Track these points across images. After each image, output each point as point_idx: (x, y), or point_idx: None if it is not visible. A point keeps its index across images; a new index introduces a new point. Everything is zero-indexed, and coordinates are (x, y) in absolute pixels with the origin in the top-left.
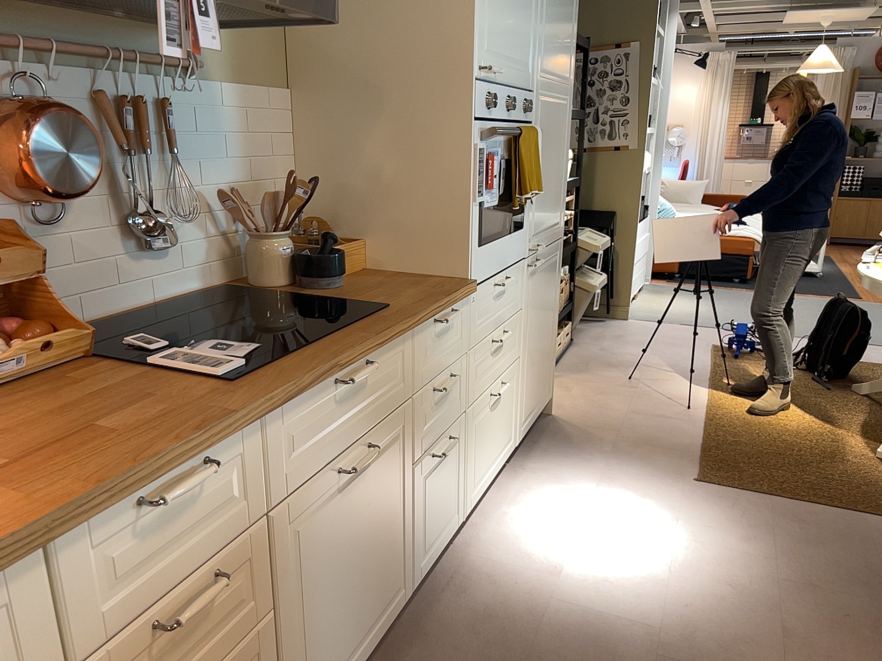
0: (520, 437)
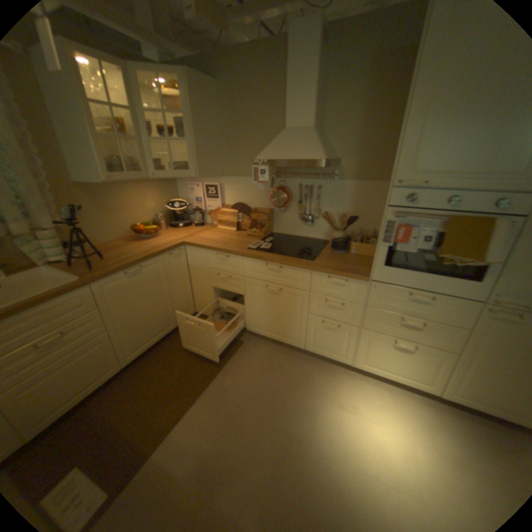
0: (448, 397)
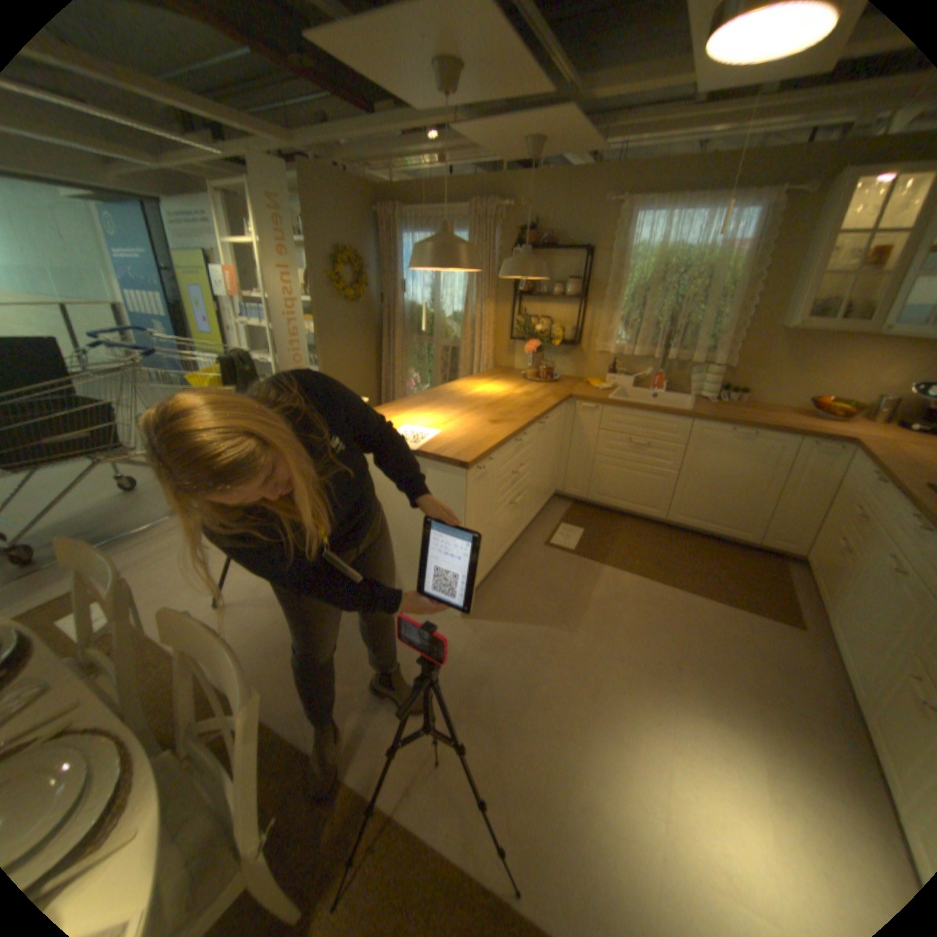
0: None
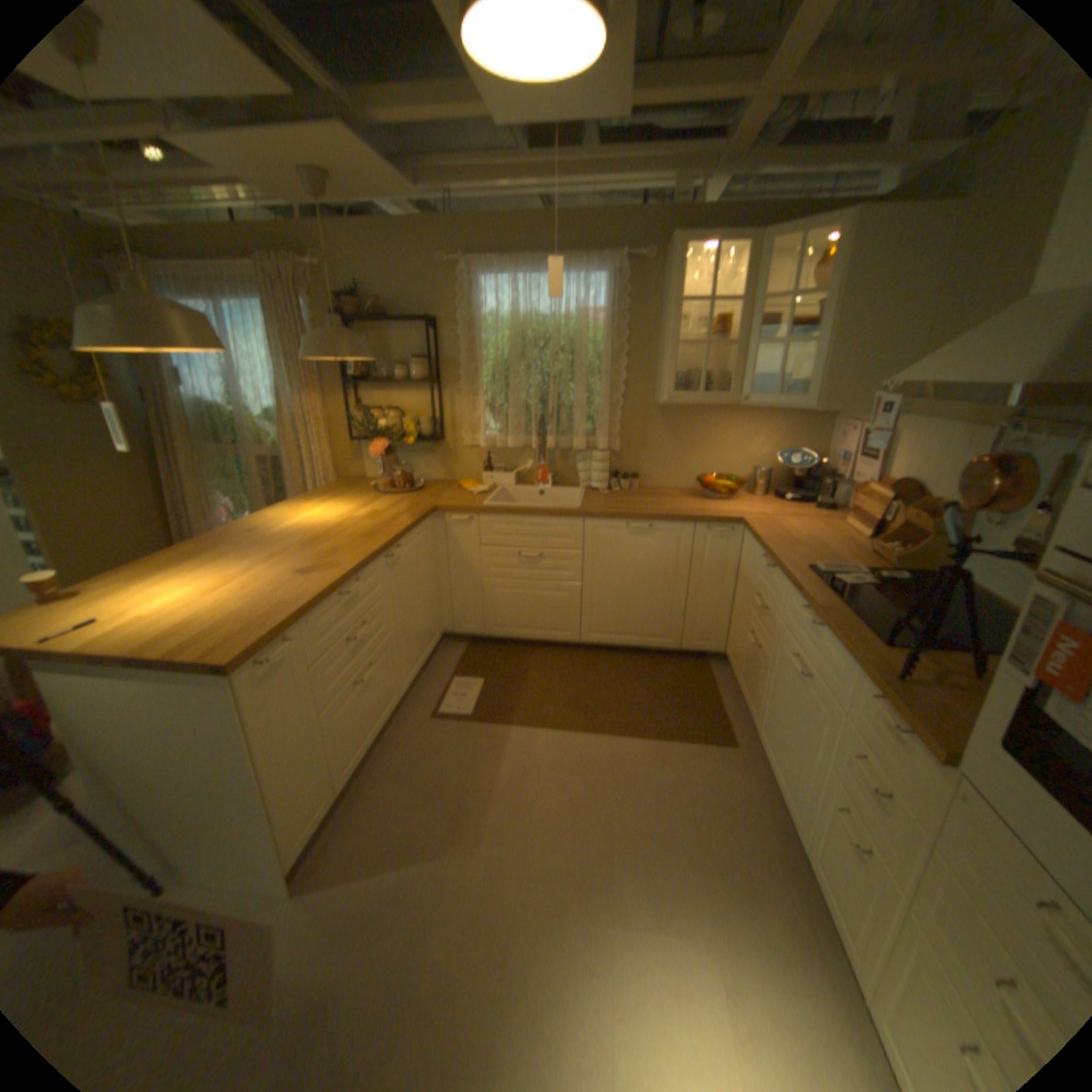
0: None
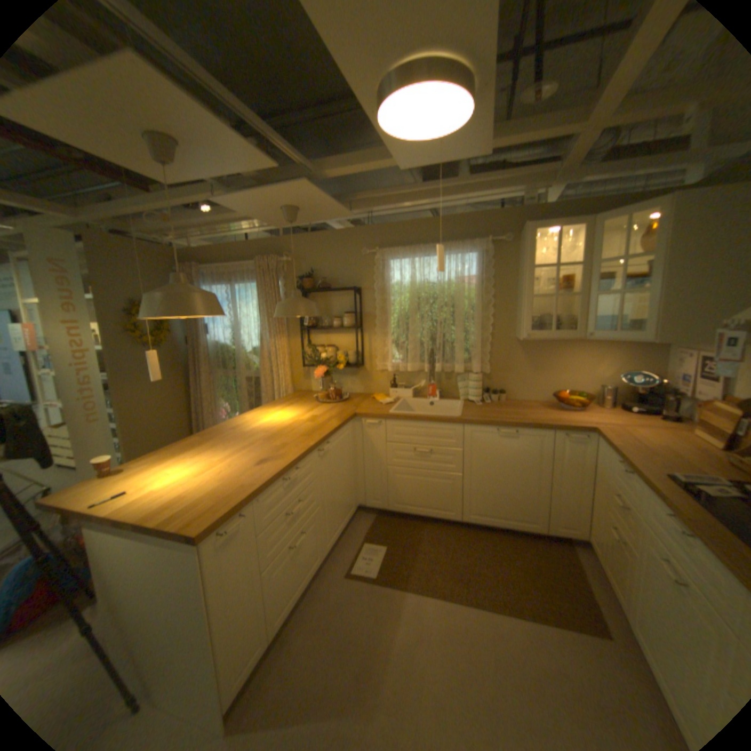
0: None
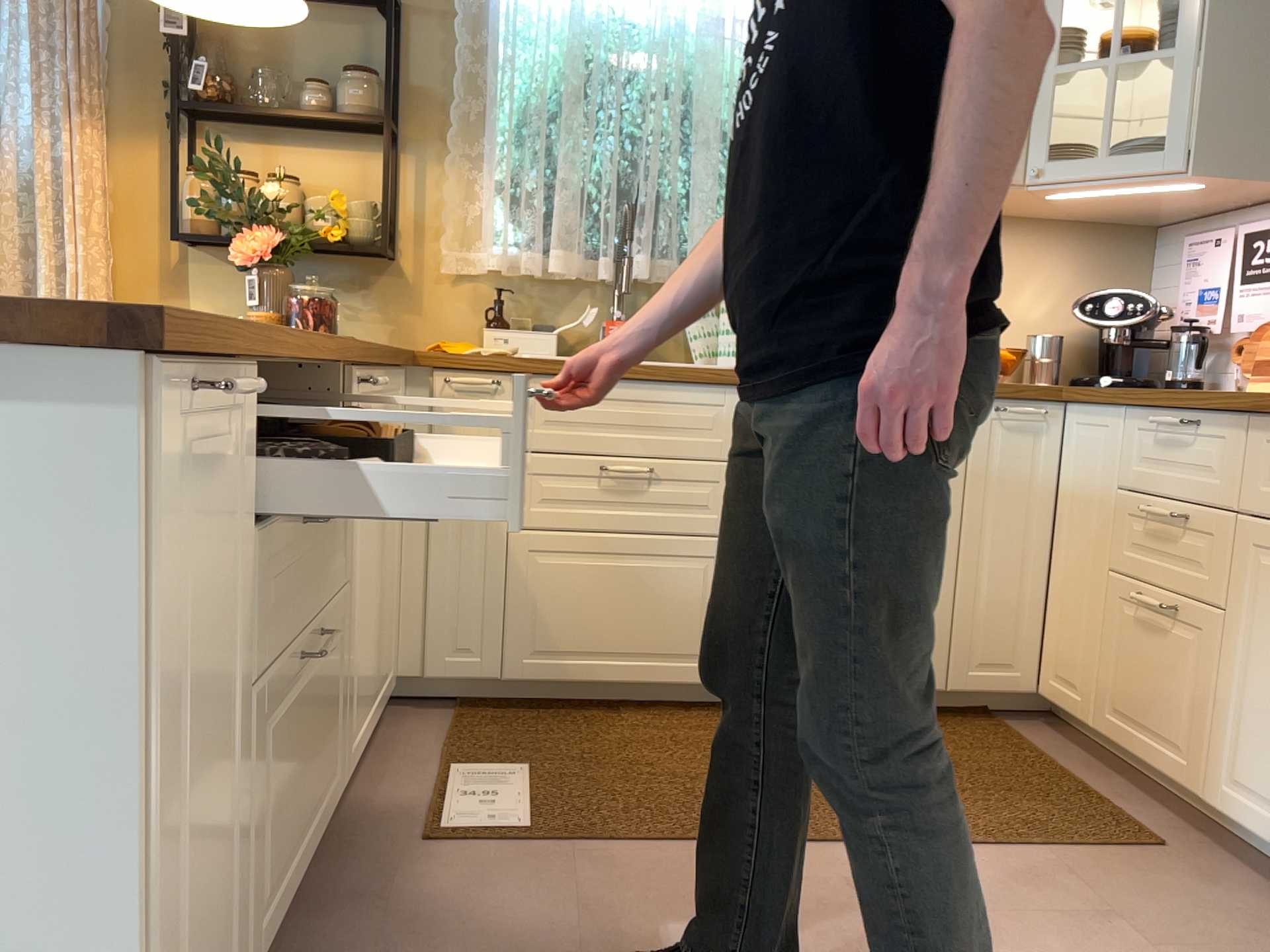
0: None
